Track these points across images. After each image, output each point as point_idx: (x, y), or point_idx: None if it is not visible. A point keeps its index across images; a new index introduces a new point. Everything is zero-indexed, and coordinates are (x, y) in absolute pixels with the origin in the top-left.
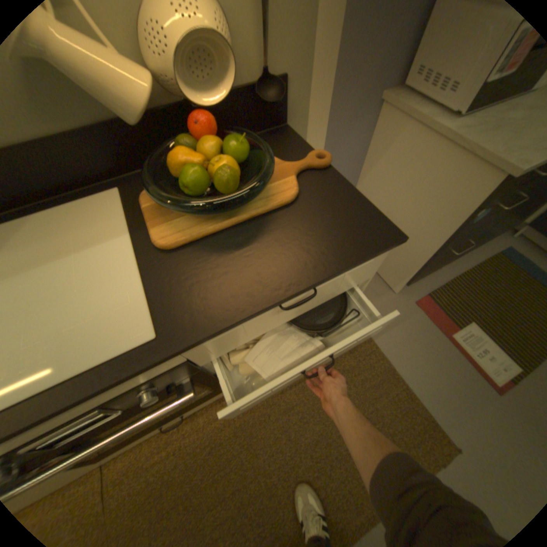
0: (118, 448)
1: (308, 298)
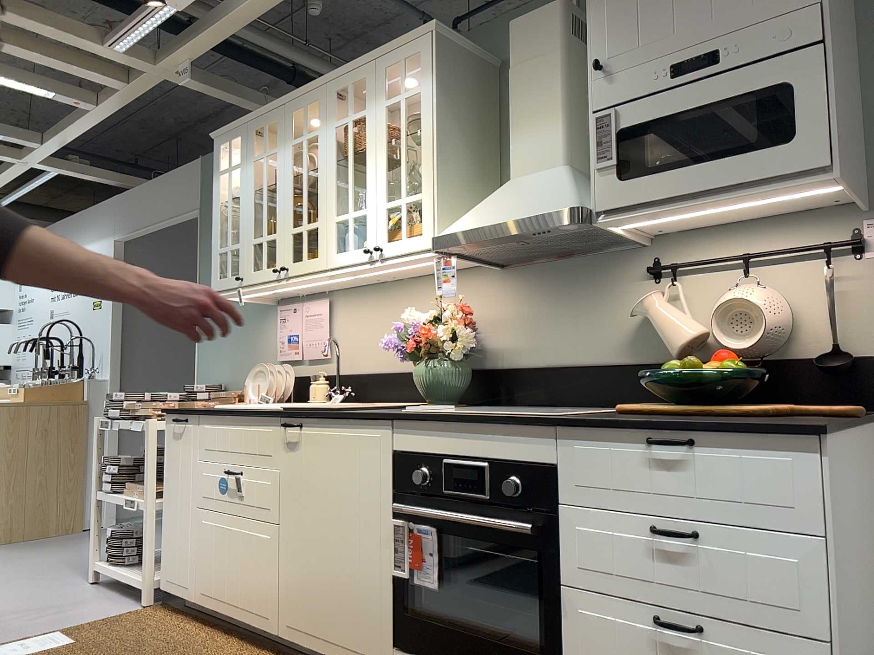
0: (418, 648)
1: (675, 442)
